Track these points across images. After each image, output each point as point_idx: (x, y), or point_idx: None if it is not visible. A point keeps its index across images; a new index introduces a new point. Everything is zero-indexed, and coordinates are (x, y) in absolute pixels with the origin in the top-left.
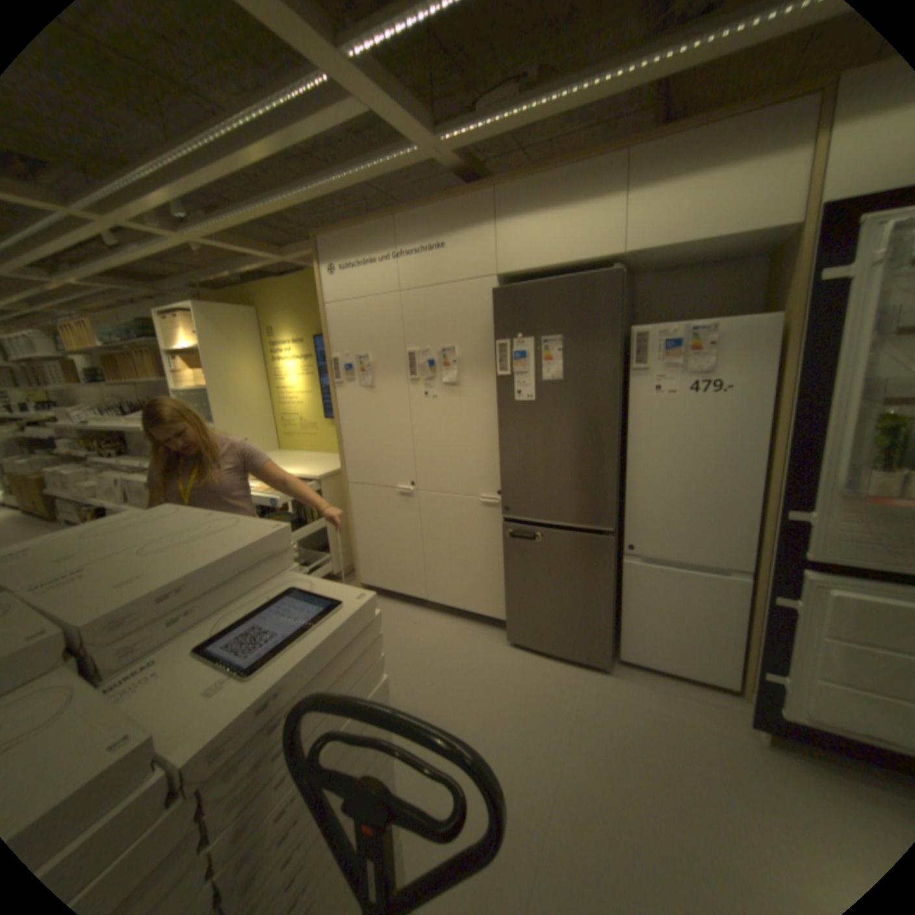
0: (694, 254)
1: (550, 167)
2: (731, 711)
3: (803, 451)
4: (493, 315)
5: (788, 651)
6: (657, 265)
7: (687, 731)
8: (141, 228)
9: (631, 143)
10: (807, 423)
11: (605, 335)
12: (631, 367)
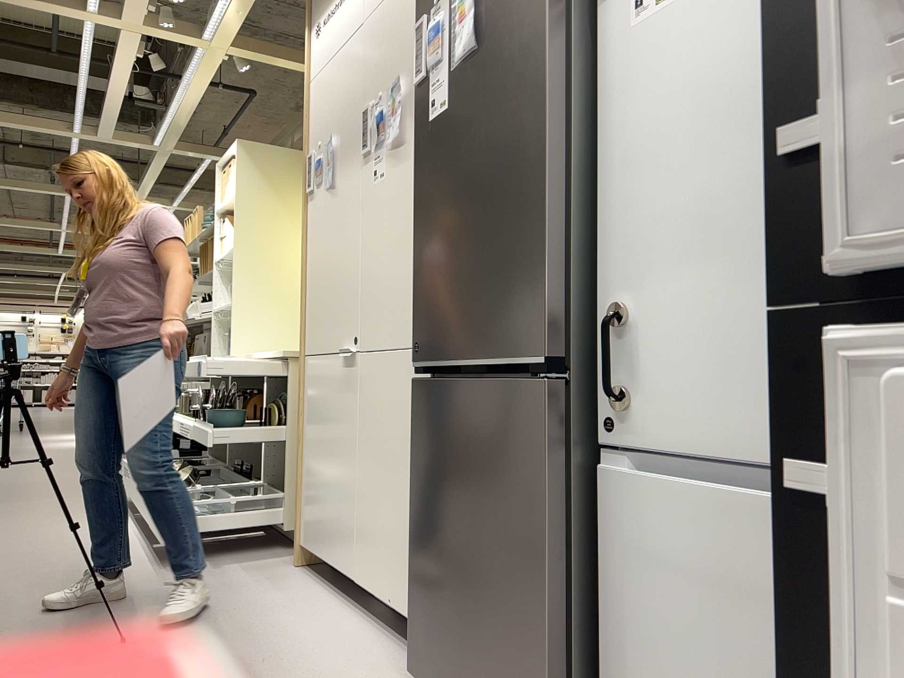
0: None
1: None
2: None
3: None
4: None
5: None
6: None
7: None
8: (166, 38)
9: None
10: None
11: None
12: None
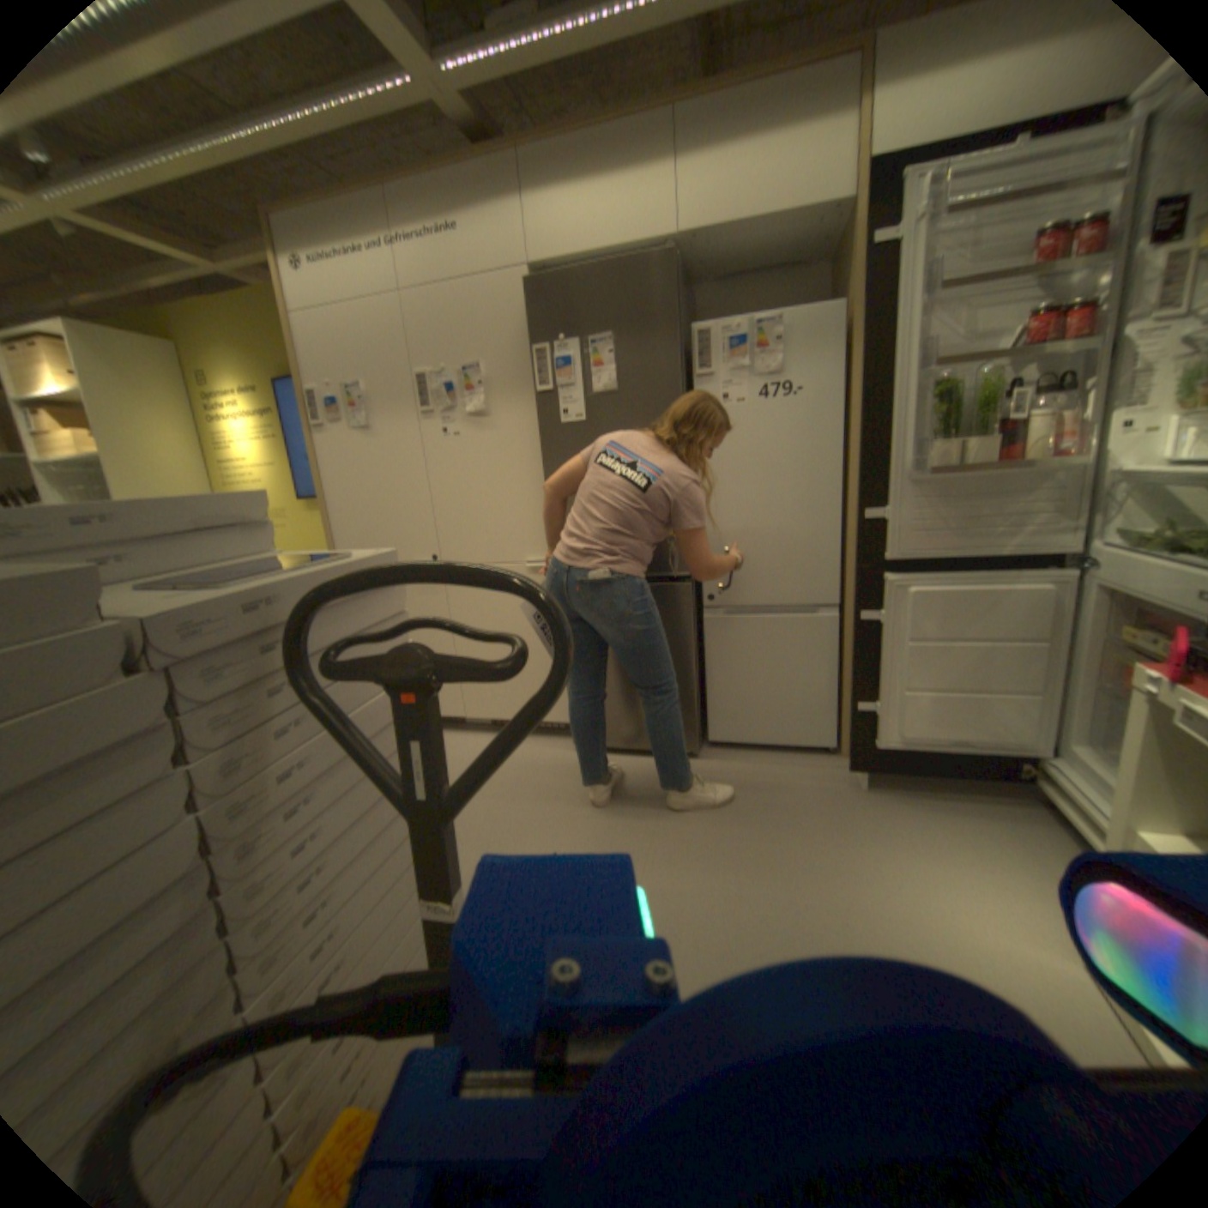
0: (752, 246)
1: (581, 123)
2: (827, 767)
3: (870, 437)
4: (525, 317)
5: (875, 670)
6: (714, 265)
7: (783, 790)
8: None
9: (673, 97)
10: (871, 405)
11: (661, 330)
12: (693, 376)
